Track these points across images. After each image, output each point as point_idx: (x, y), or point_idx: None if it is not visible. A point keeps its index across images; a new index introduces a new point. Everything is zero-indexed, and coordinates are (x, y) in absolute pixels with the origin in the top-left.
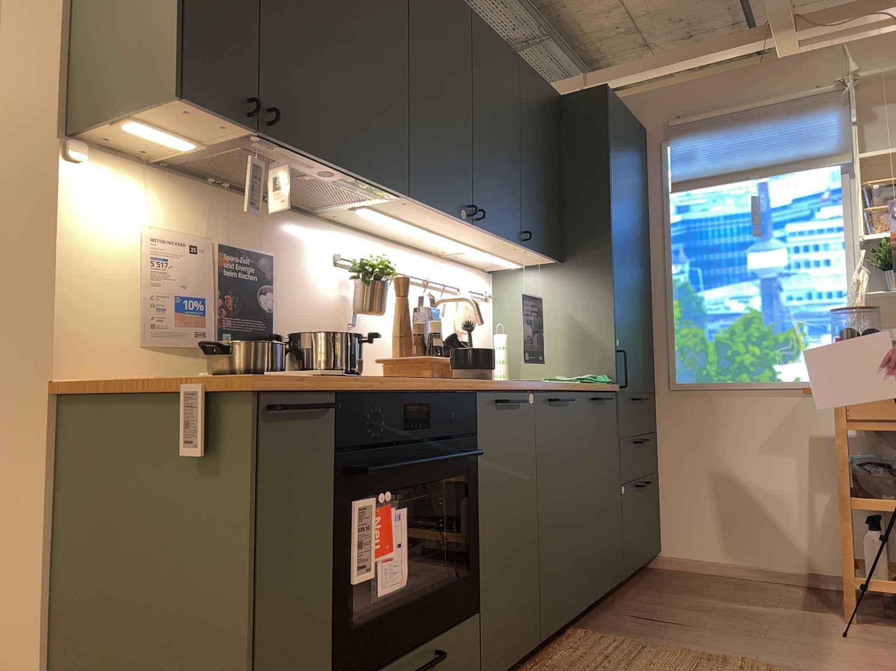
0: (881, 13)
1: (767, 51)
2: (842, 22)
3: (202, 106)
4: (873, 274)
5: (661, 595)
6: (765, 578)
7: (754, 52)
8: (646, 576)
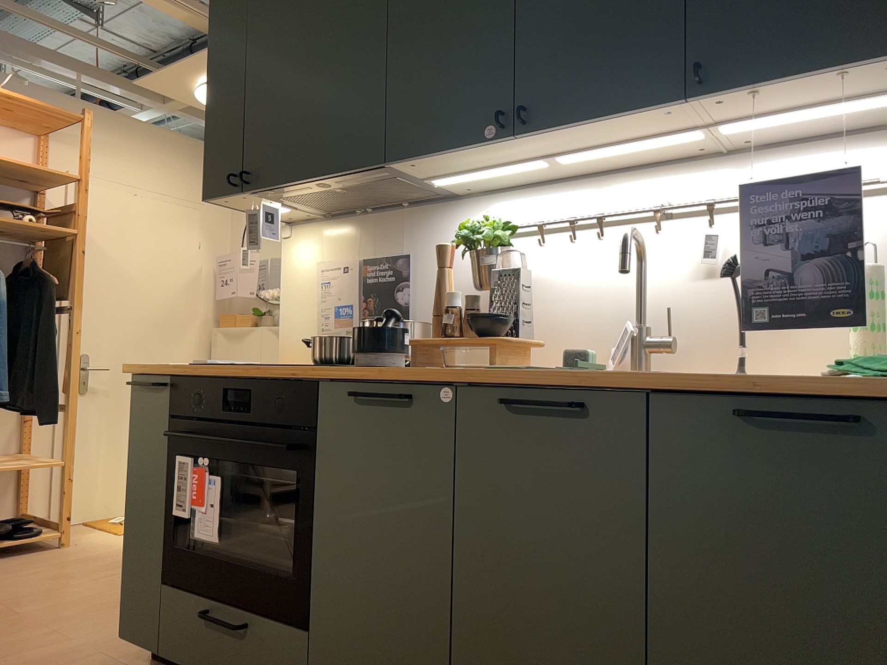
0: None
1: None
2: None
3: (218, 197)
4: None
5: None
6: None
7: None
8: None
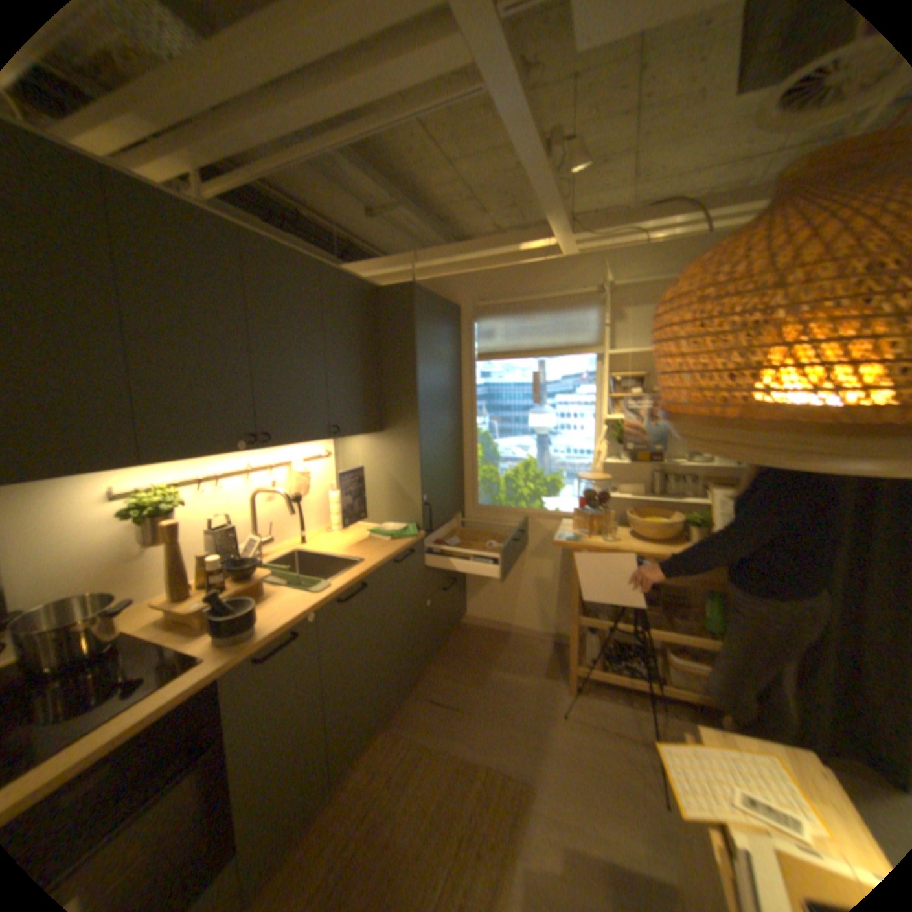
0: (639, 225)
1: (554, 246)
2: (609, 230)
3: None
4: (612, 441)
5: (455, 667)
6: (529, 637)
7: (543, 247)
8: (452, 637)
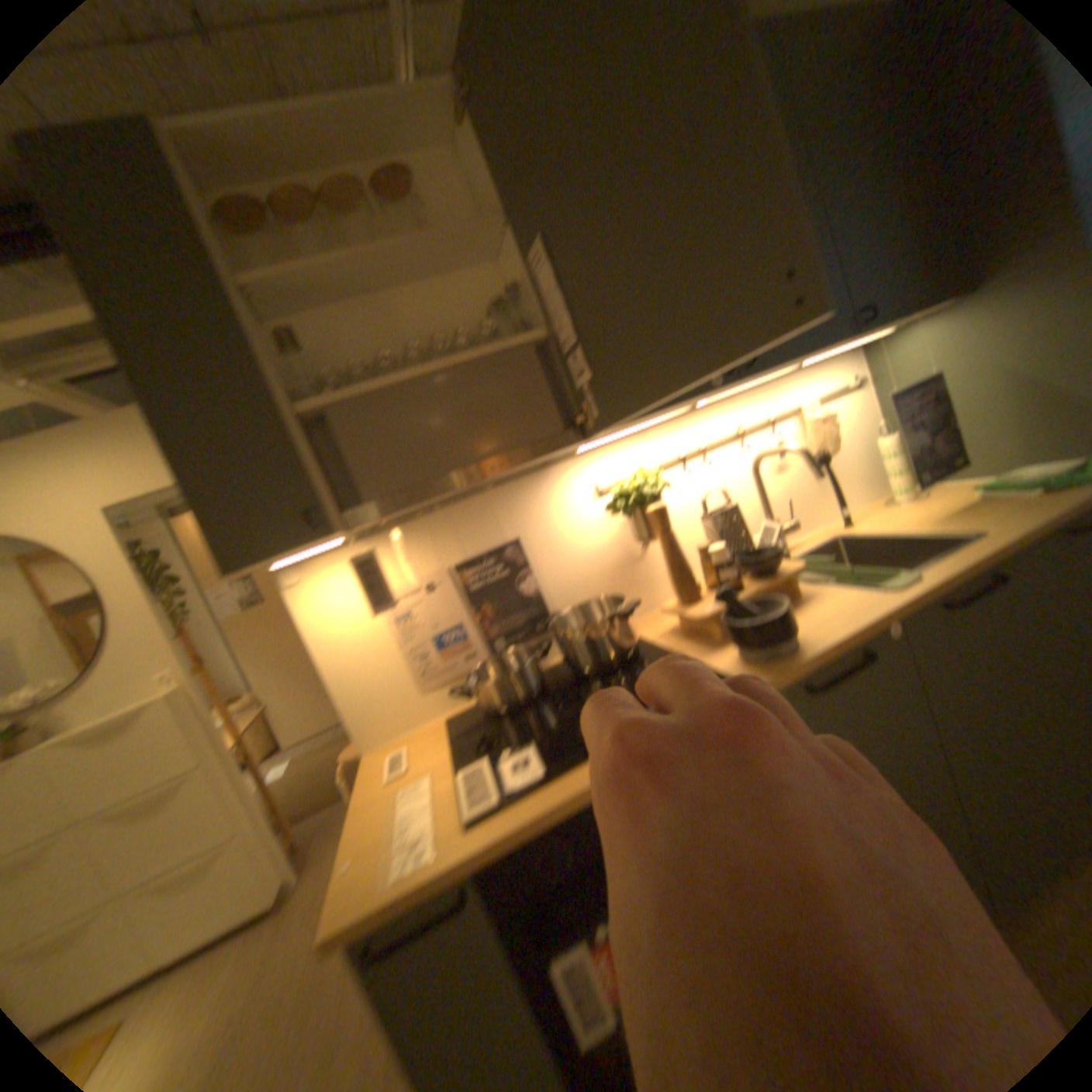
0: None
1: None
2: None
3: (258, 561)
4: None
5: None
6: None
7: None
8: None
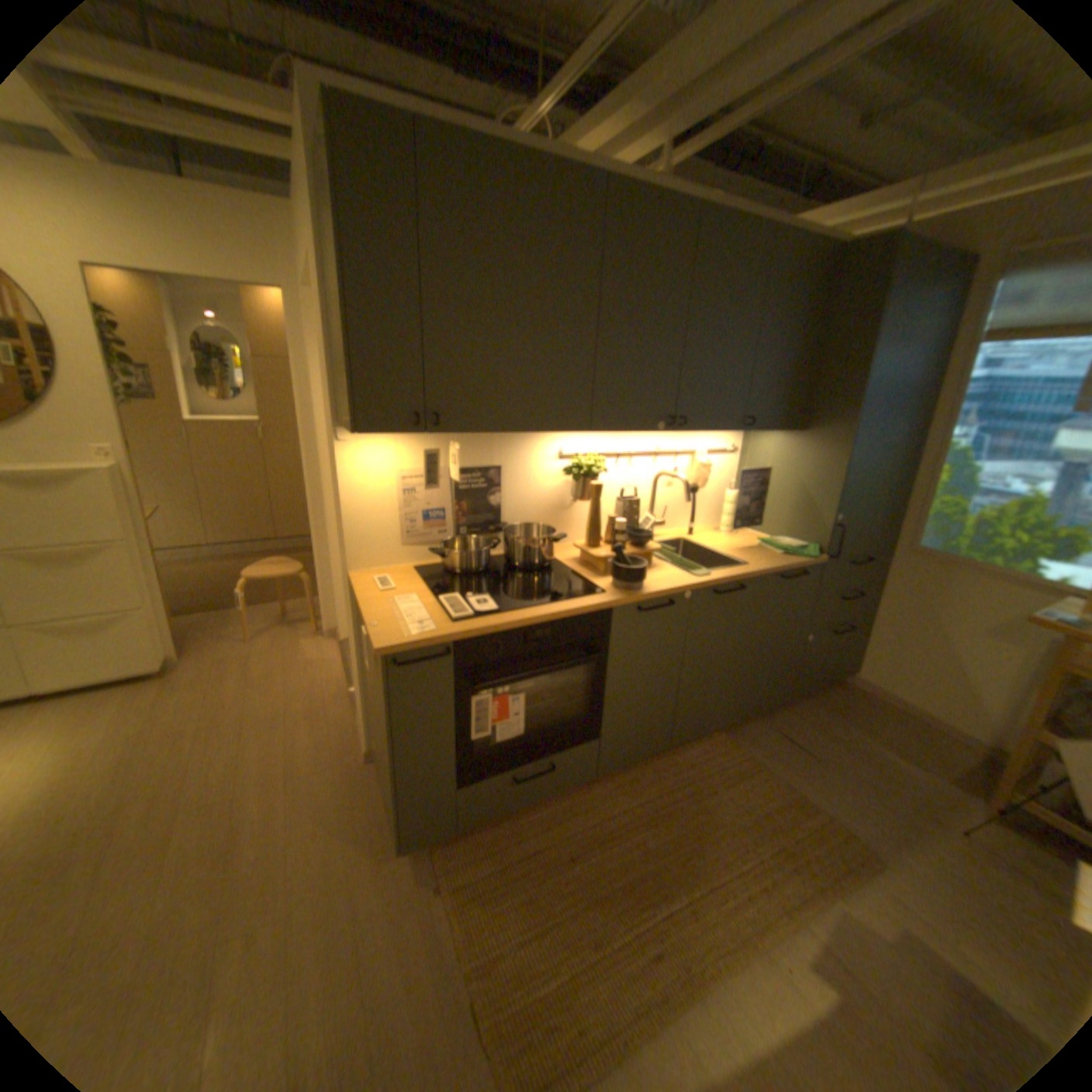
0: None
1: None
2: None
3: (374, 432)
4: None
5: (824, 718)
6: (946, 733)
7: None
8: (831, 691)
